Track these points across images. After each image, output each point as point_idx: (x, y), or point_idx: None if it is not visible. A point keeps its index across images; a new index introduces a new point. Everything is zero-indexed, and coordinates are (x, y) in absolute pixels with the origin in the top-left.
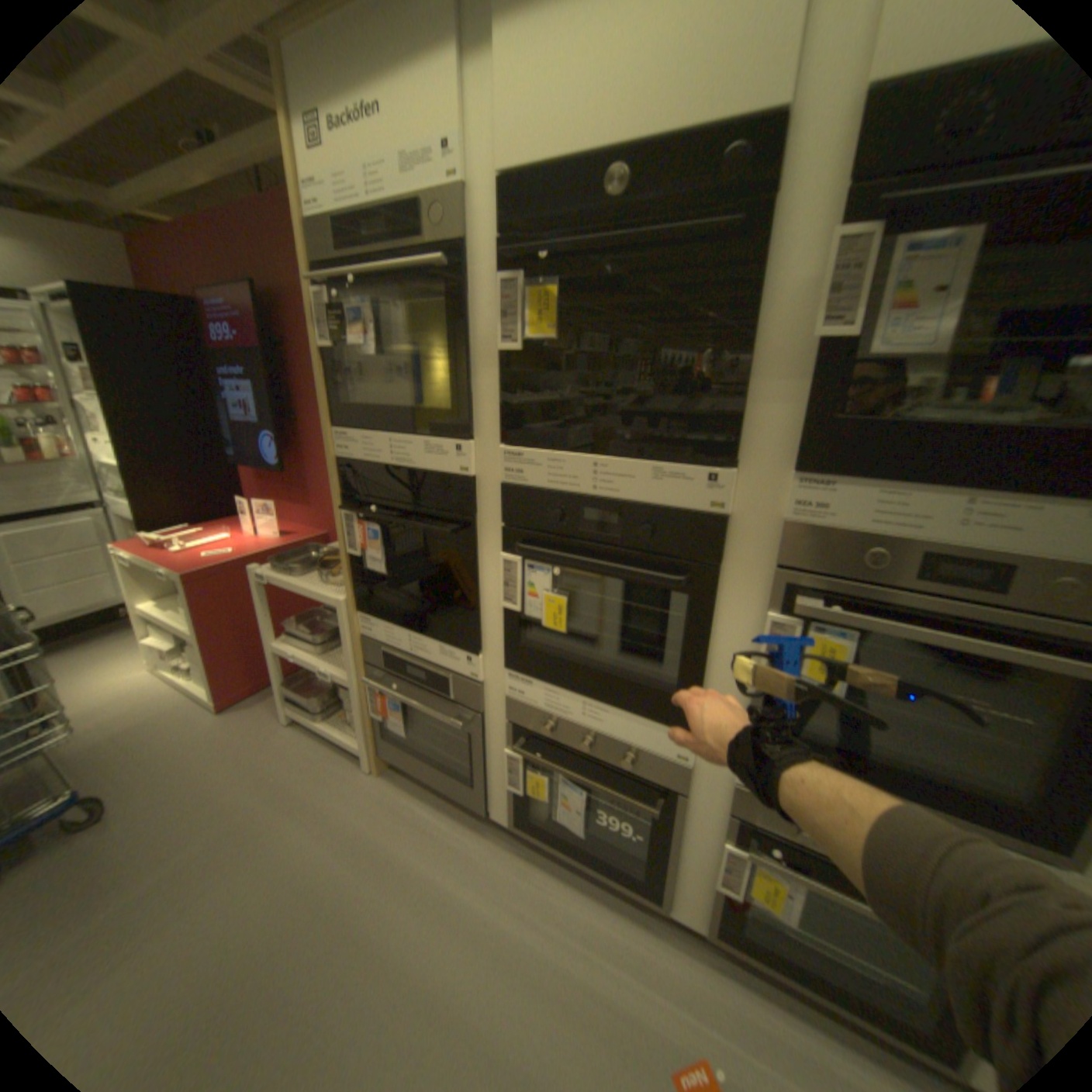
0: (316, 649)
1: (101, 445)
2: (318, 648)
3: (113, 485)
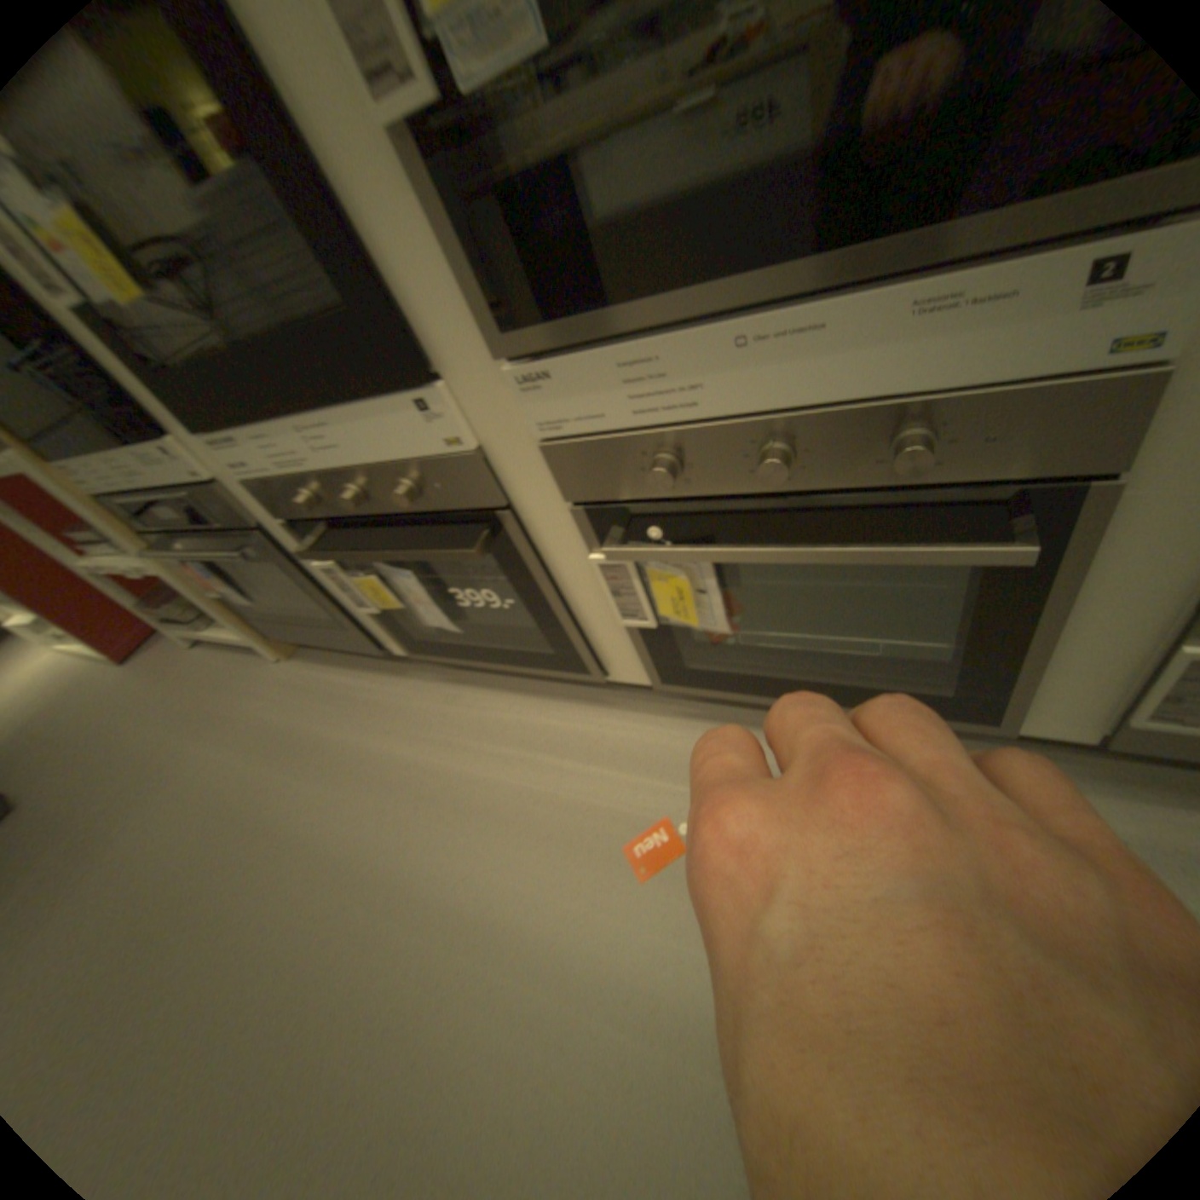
0: (108, 545)
1: None
2: (107, 543)
3: None
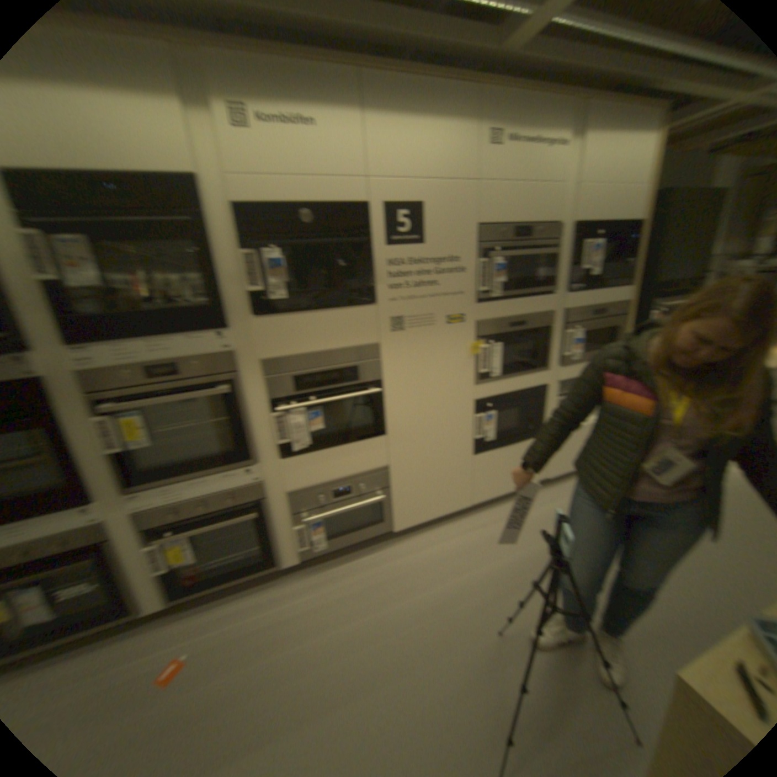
0: None
1: None
2: None
3: None
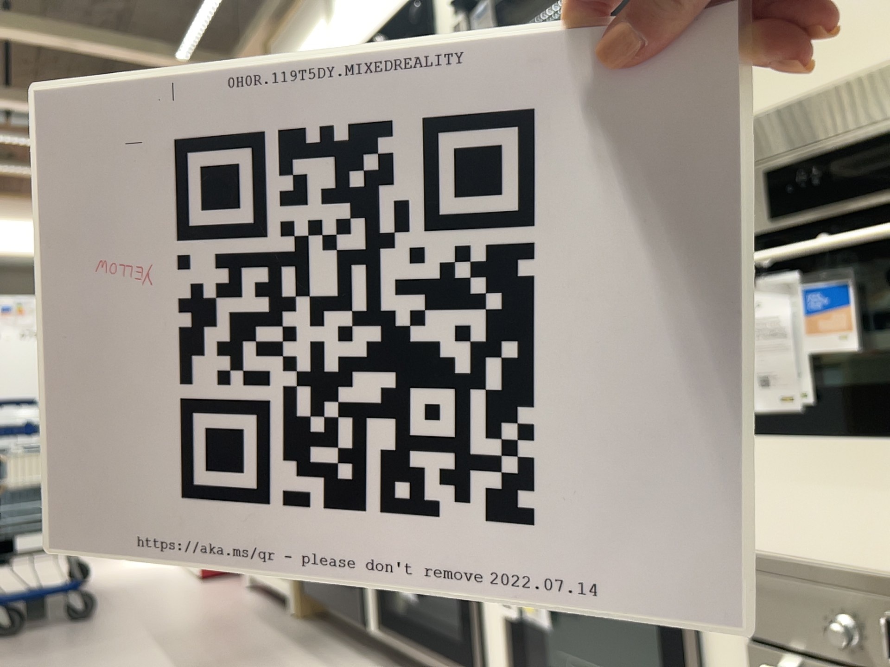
0: None
1: None
2: None
3: None
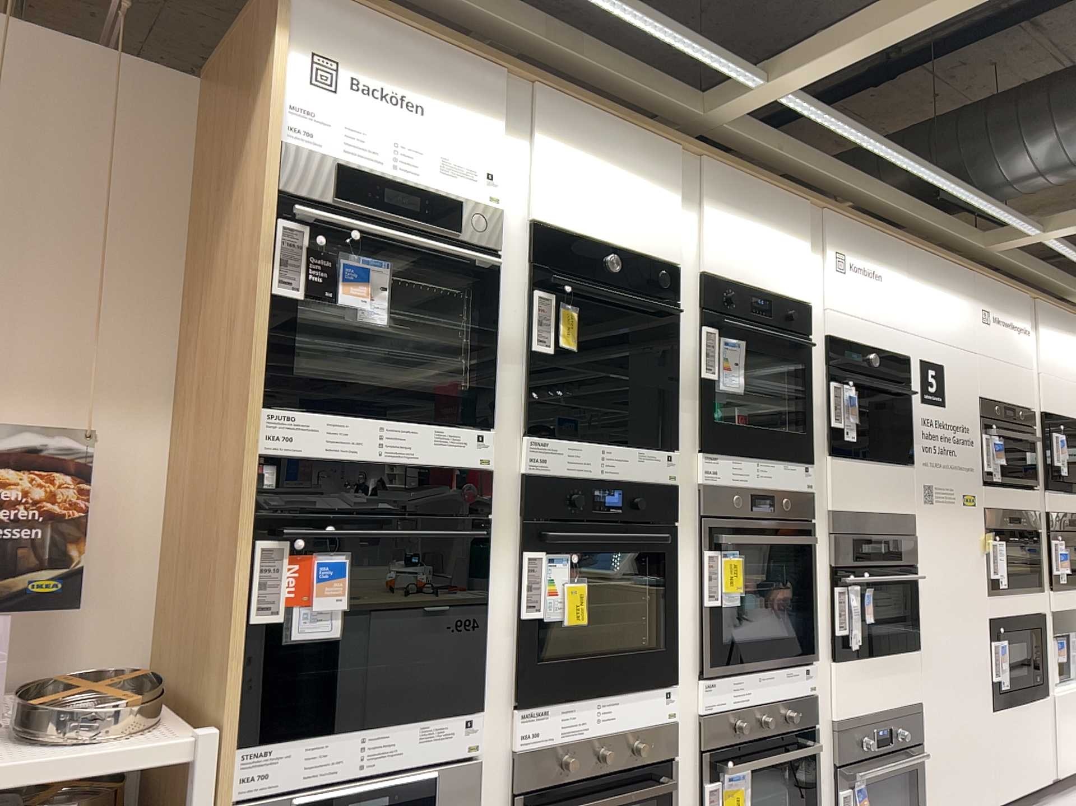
0: None
1: None
2: None
3: None
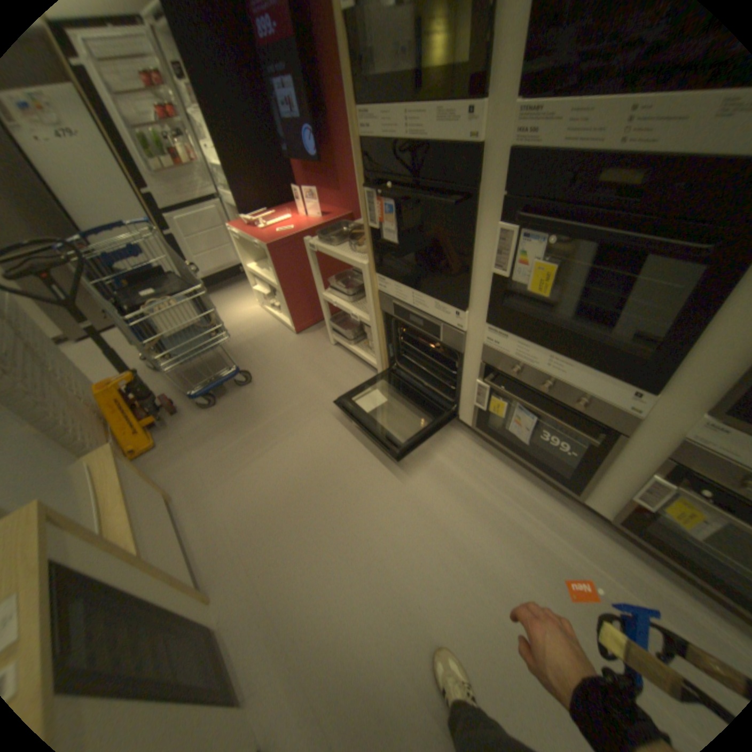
0: (349, 298)
1: (208, 149)
2: (350, 298)
3: (221, 180)
